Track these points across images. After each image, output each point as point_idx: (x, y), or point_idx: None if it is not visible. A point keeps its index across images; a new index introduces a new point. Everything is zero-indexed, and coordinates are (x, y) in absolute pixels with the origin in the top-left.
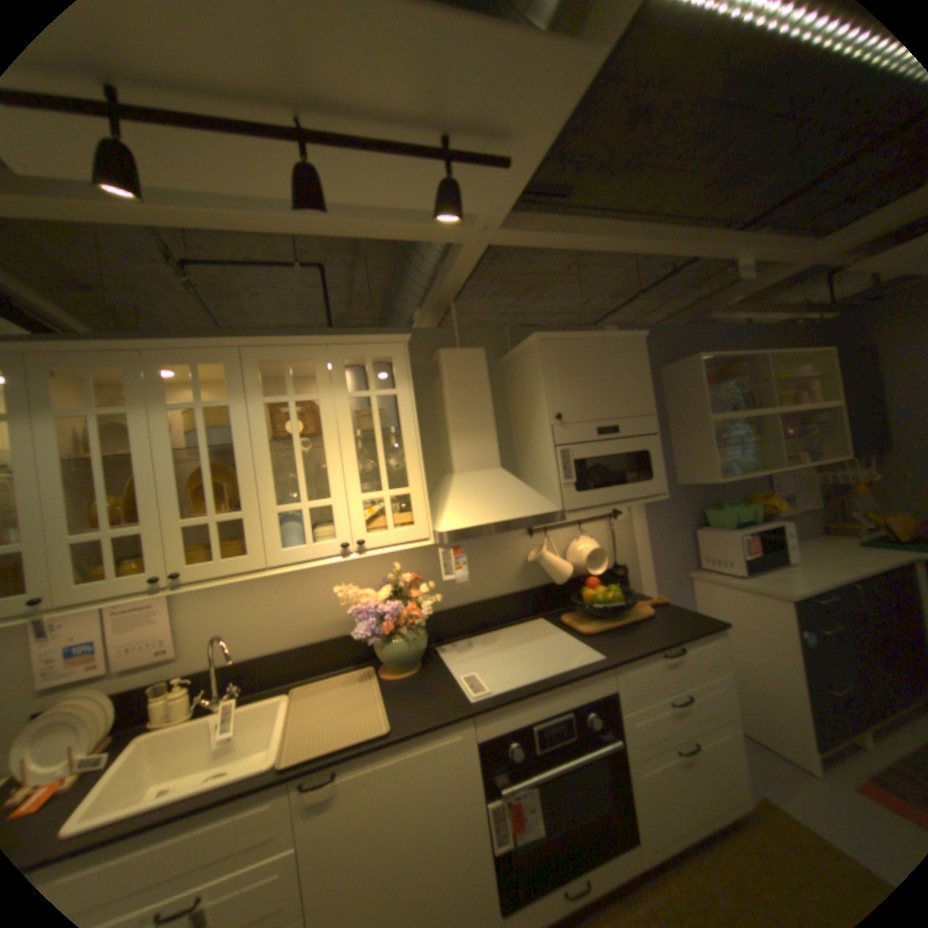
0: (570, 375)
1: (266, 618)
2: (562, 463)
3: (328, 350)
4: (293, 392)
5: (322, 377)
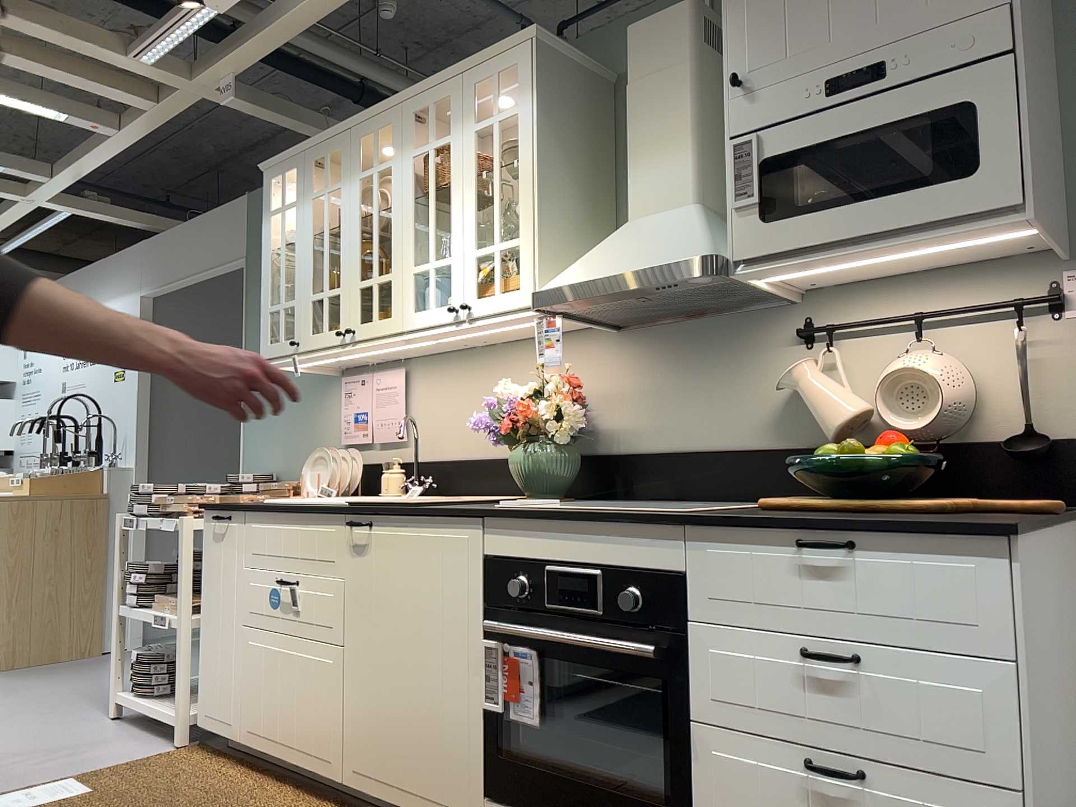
0: None
1: (466, 419)
2: (733, 168)
3: (461, 82)
4: (431, 139)
5: (454, 114)
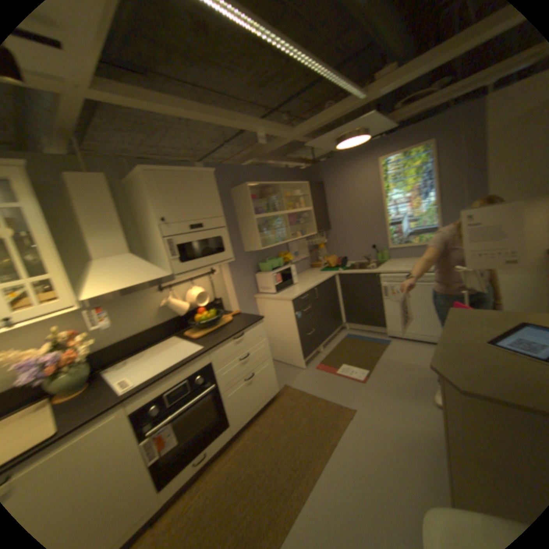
0: (169, 193)
1: None
2: (170, 246)
3: None
4: None
5: None
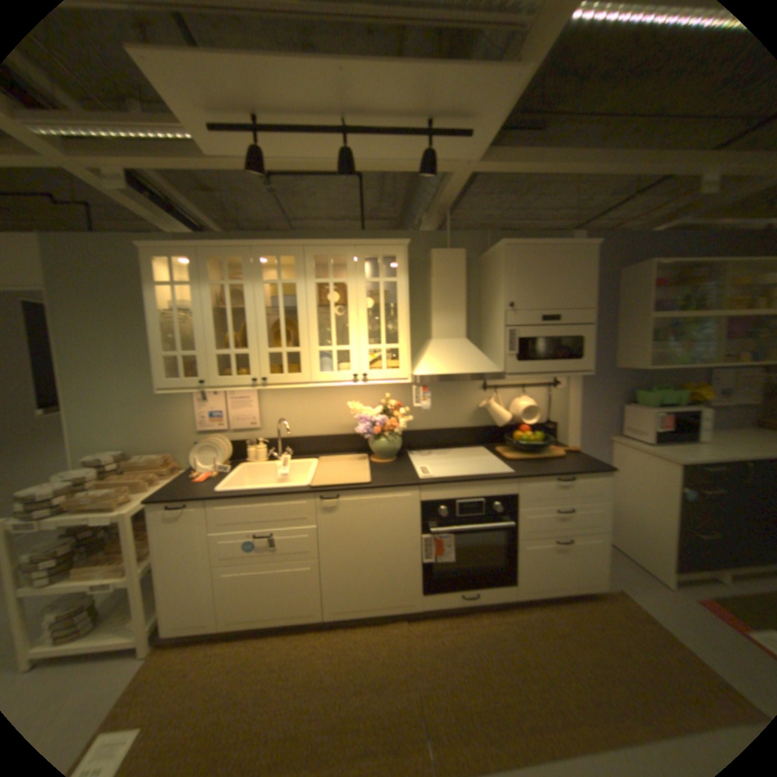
0: (525, 273)
1: (307, 415)
2: (508, 338)
3: (353, 249)
4: (330, 276)
5: (349, 267)
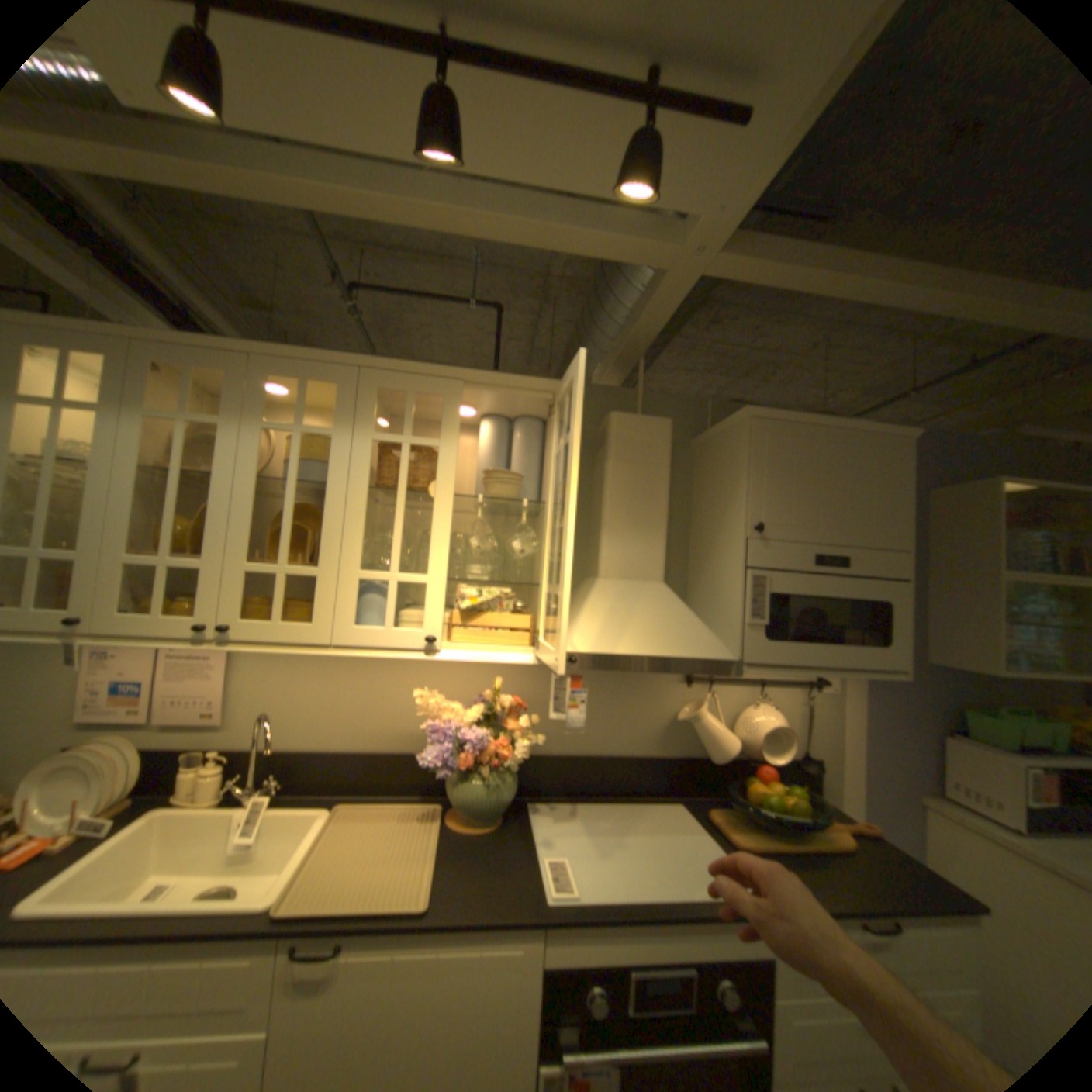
0: (787, 472)
1: (330, 706)
2: (751, 593)
3: (463, 387)
4: (409, 431)
5: (449, 418)
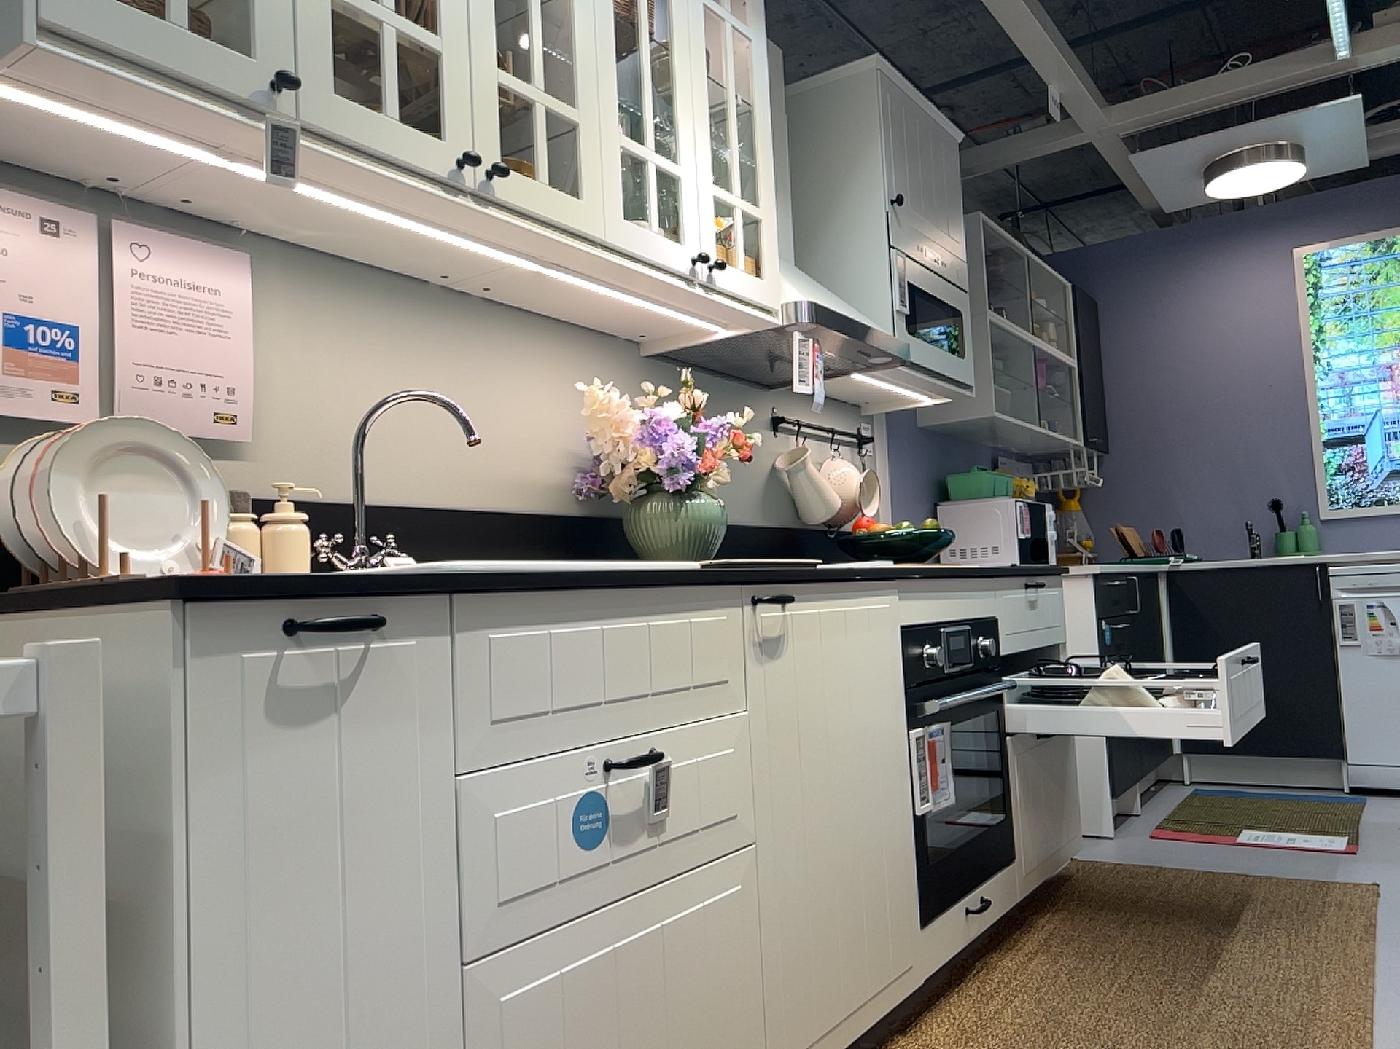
0: (904, 147)
1: (416, 424)
2: (898, 275)
3: None
4: None
5: None
